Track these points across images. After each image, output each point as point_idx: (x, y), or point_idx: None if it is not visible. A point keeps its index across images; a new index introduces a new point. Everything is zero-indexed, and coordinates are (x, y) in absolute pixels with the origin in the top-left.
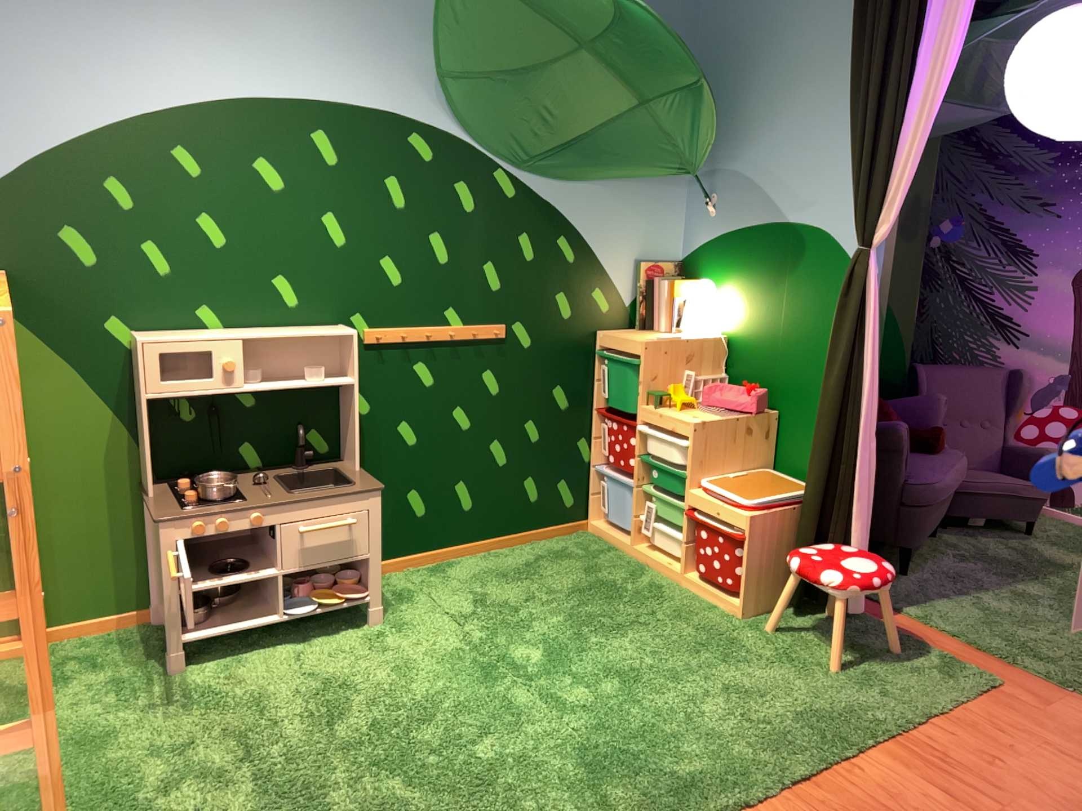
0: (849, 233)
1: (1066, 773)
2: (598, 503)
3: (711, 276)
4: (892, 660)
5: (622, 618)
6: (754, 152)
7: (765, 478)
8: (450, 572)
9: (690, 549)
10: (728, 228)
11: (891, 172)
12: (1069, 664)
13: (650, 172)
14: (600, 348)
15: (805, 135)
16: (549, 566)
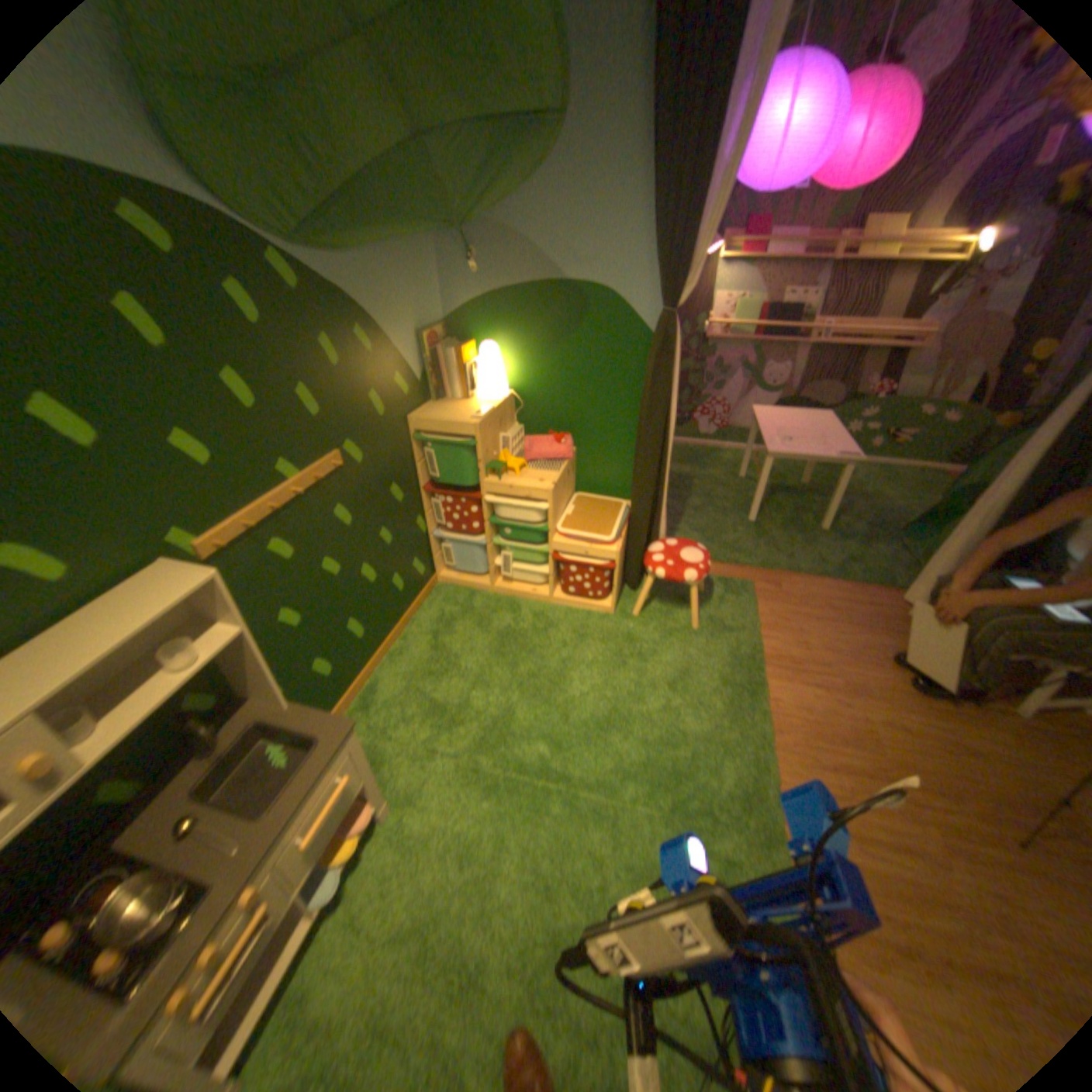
0: (644, 287)
1: (842, 638)
2: (449, 562)
3: (489, 333)
4: (721, 605)
5: (556, 666)
6: (523, 194)
7: (589, 504)
8: (384, 703)
9: (559, 579)
10: (502, 283)
11: (702, 226)
12: (770, 554)
13: (424, 223)
14: (416, 431)
15: (587, 176)
16: (452, 640)
